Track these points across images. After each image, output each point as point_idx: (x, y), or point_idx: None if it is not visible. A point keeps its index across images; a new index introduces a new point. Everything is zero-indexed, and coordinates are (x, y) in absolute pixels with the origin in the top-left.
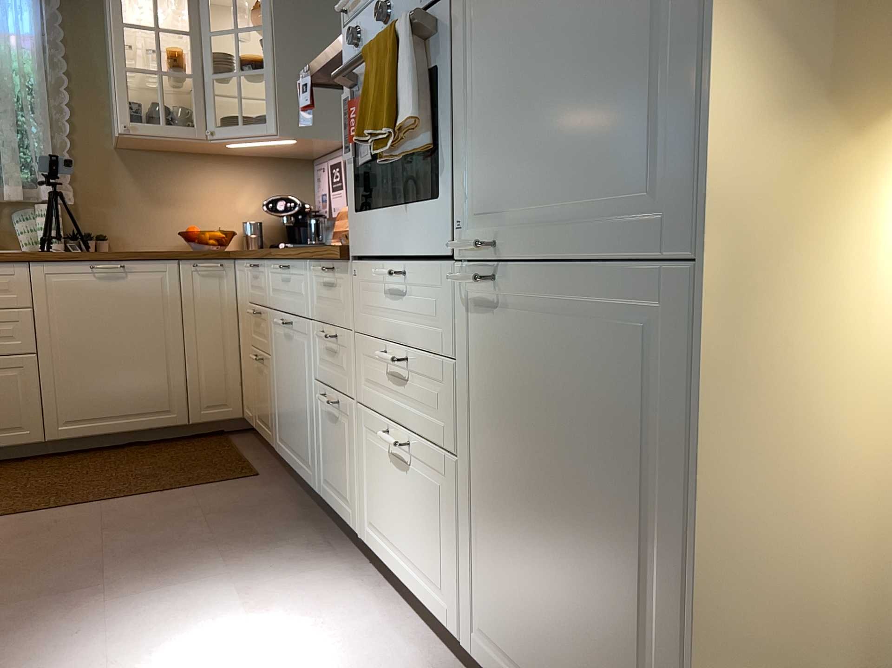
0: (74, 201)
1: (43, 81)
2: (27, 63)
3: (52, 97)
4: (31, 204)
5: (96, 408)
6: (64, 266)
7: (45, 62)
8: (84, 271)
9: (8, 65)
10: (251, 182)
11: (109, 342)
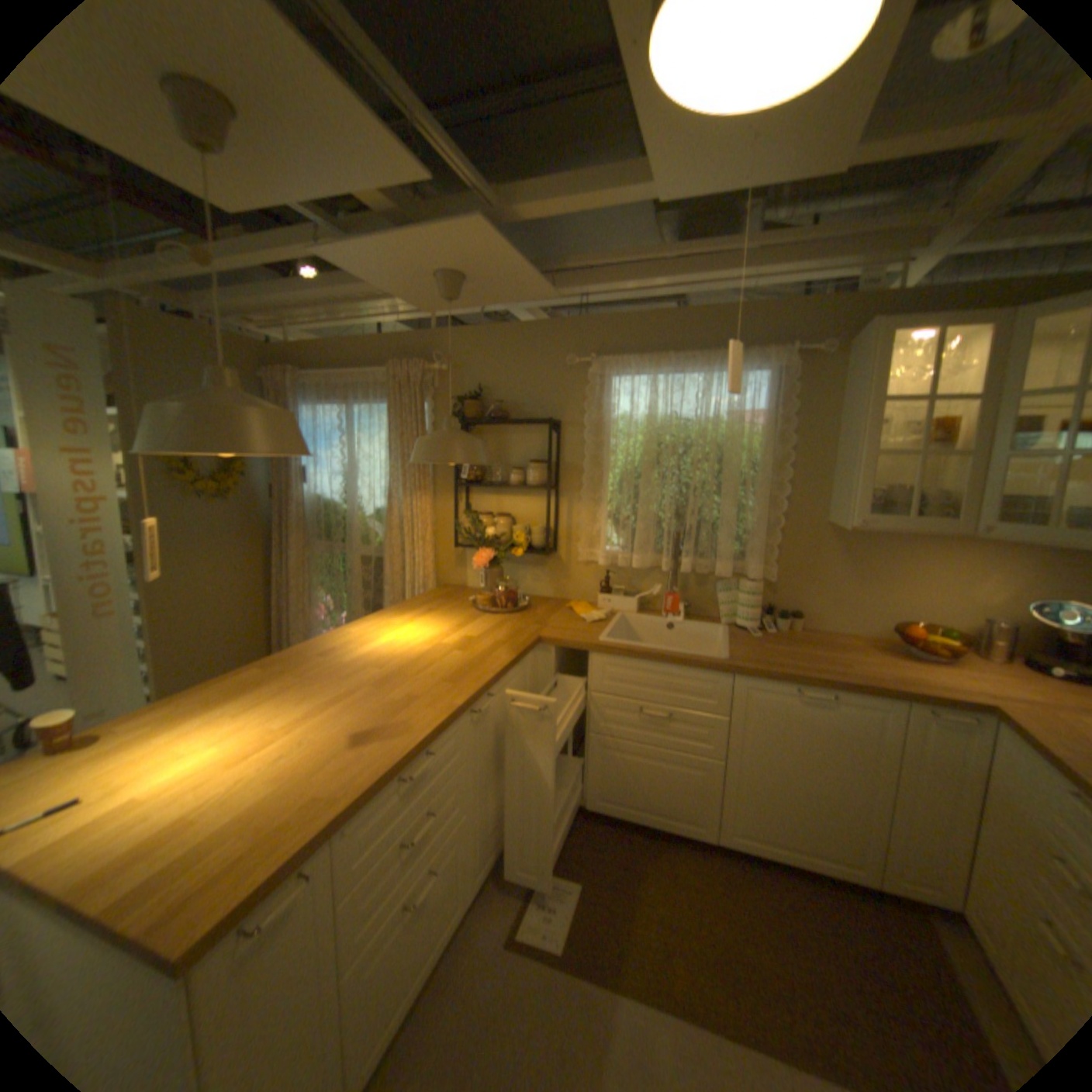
0: (778, 578)
1: (770, 458)
2: (756, 439)
3: (774, 471)
4: (735, 575)
5: (775, 835)
6: (770, 684)
7: (774, 437)
8: (791, 694)
9: (738, 446)
10: (1009, 567)
11: (803, 773)
